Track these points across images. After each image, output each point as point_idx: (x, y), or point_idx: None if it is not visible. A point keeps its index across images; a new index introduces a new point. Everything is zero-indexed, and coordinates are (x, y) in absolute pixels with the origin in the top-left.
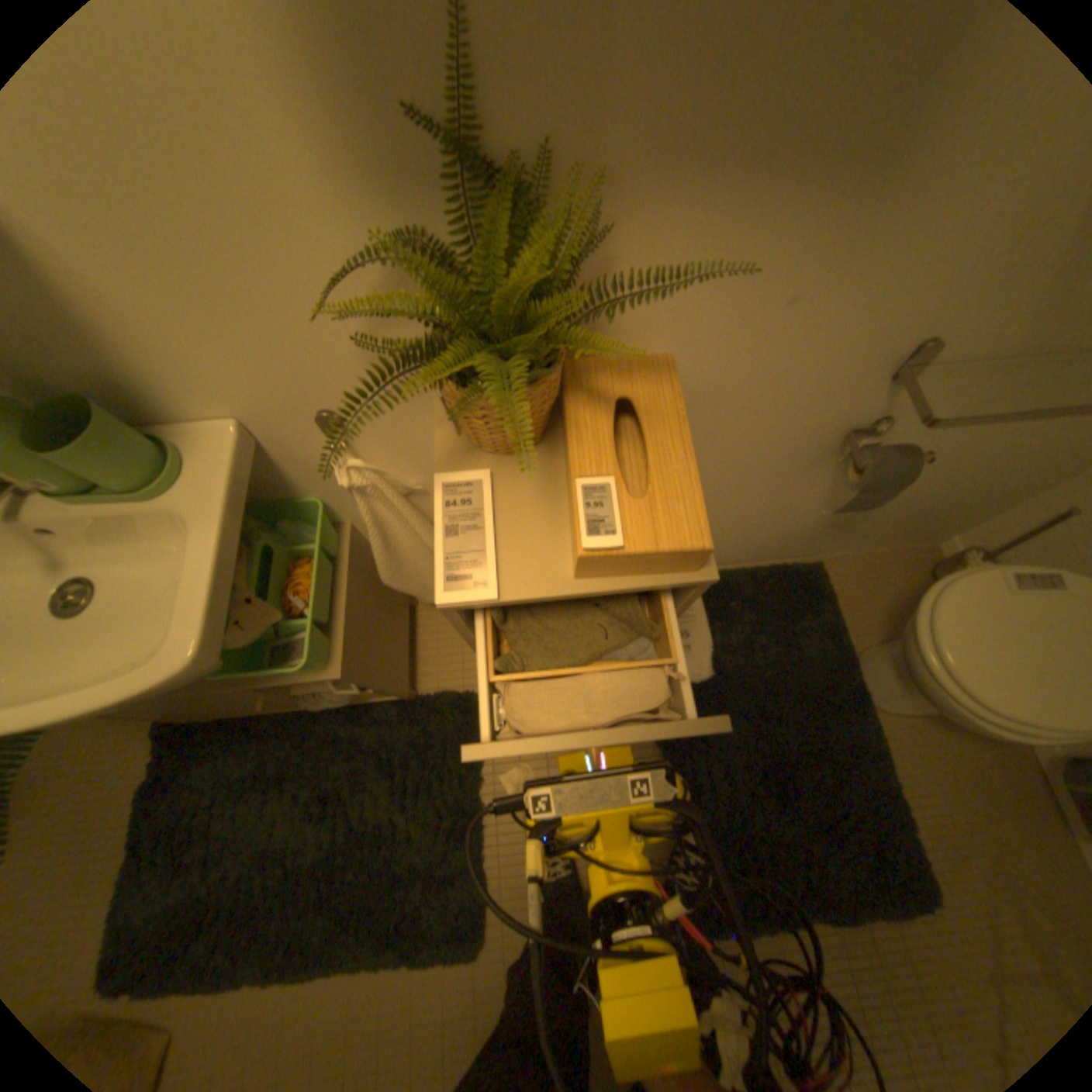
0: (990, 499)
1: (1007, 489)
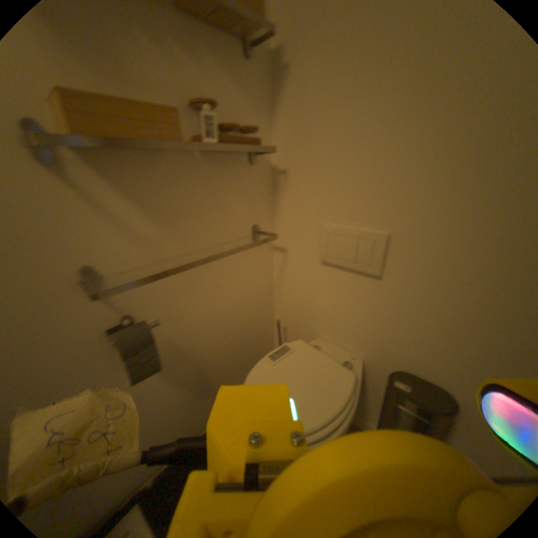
0: (260, 334)
1: (260, 326)
